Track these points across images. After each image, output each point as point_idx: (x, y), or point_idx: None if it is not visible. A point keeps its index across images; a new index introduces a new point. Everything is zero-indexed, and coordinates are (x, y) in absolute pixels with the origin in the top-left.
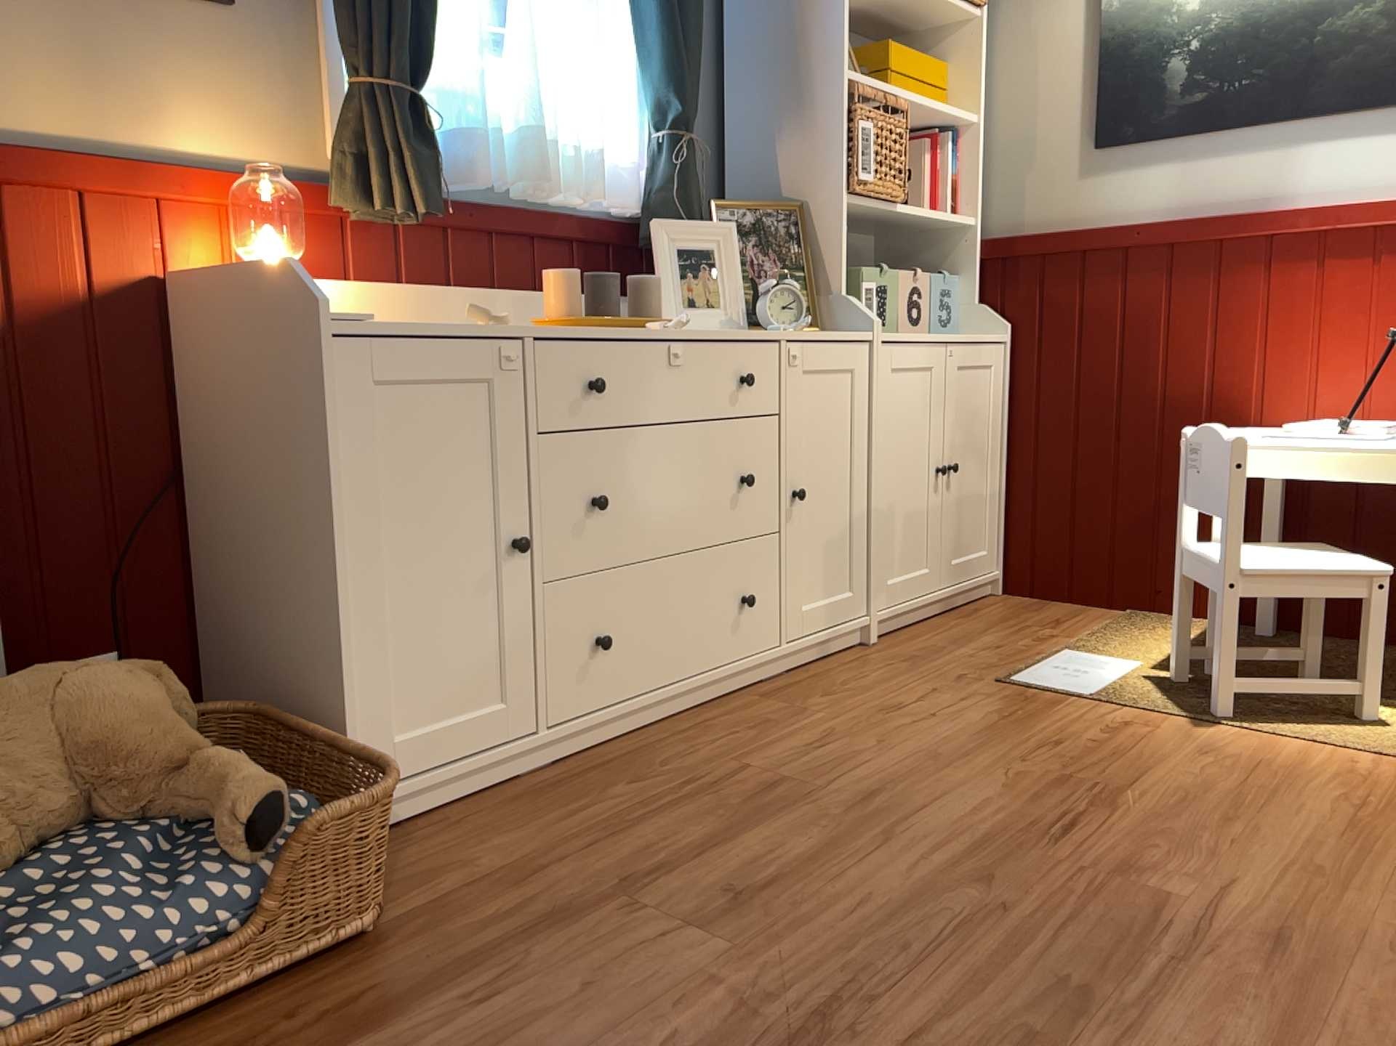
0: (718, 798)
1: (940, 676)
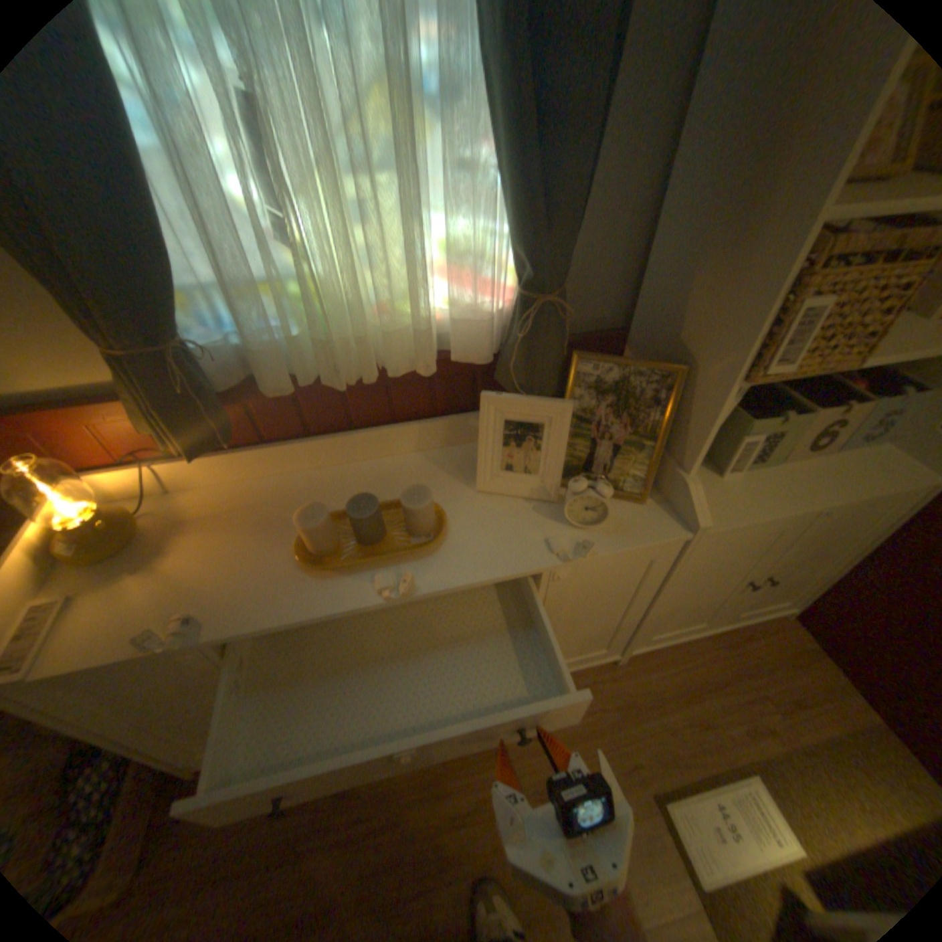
0: (354, 858)
1: (622, 758)
